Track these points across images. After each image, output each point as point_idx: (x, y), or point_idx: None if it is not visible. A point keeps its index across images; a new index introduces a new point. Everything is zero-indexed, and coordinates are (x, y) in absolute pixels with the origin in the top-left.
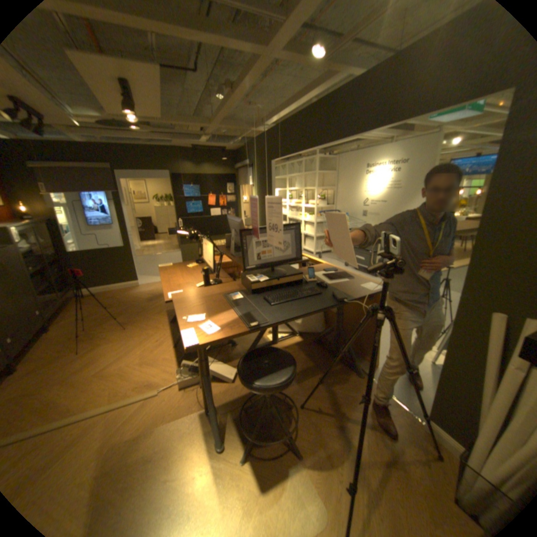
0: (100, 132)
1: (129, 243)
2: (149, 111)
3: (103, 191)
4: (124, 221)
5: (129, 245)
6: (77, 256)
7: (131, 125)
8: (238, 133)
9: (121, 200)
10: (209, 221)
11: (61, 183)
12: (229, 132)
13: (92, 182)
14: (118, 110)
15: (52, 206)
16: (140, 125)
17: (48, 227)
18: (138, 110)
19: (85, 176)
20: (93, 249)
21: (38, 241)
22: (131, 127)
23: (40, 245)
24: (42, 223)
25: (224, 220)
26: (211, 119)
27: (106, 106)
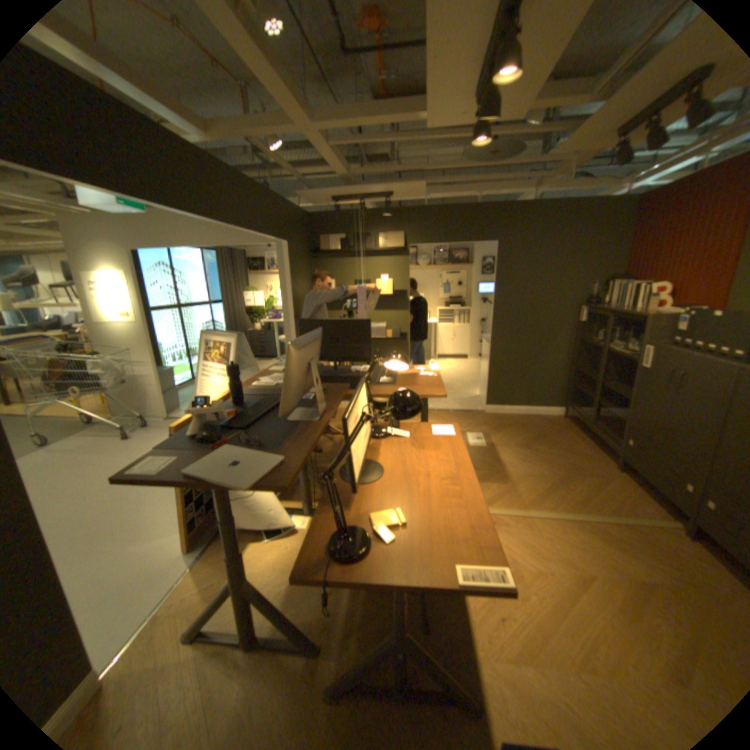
0: None
1: None
2: None
3: None
4: None
5: None
6: None
7: None
8: None
9: None
10: None
11: None
12: None
13: None
14: None
15: None
16: None
17: None
18: None
19: None
20: None
21: None
22: None
23: None
24: None
25: None
26: None
27: None
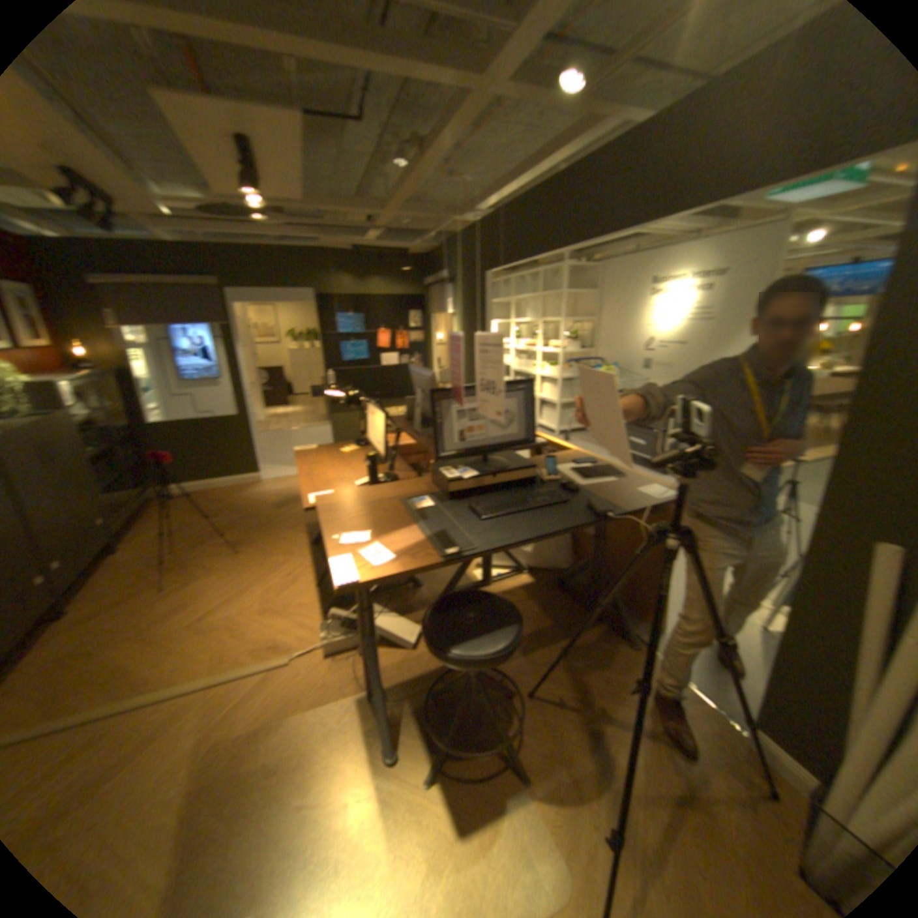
0: (200, 225)
1: (244, 410)
2: (281, 189)
3: (204, 324)
4: (237, 373)
5: (245, 415)
6: (160, 431)
7: (250, 213)
8: (429, 225)
9: (232, 339)
10: (377, 374)
11: (136, 309)
12: (413, 224)
13: (187, 309)
14: (230, 188)
15: (122, 348)
16: (265, 213)
17: (116, 383)
18: (263, 187)
19: (174, 298)
20: (187, 420)
21: (99, 406)
22: (250, 217)
23: (102, 412)
24: (105, 376)
25: (402, 373)
26: (383, 201)
27: (211, 181)
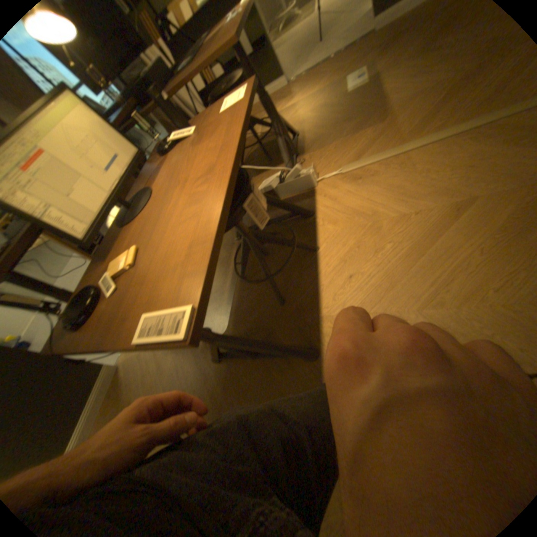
0: None
1: None
2: None
3: None
4: None
5: None
6: None
7: None
8: None
9: None
10: None
11: None
12: None
13: None
14: None
15: None
16: None
17: None
18: None
19: None
20: None
21: None
22: None
23: None
24: None
25: None
26: None
27: None
